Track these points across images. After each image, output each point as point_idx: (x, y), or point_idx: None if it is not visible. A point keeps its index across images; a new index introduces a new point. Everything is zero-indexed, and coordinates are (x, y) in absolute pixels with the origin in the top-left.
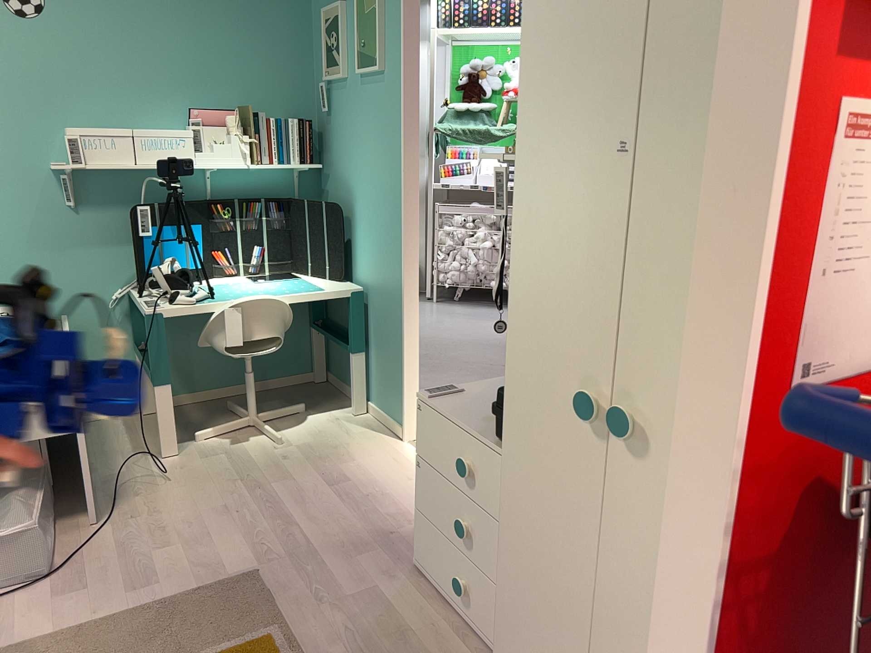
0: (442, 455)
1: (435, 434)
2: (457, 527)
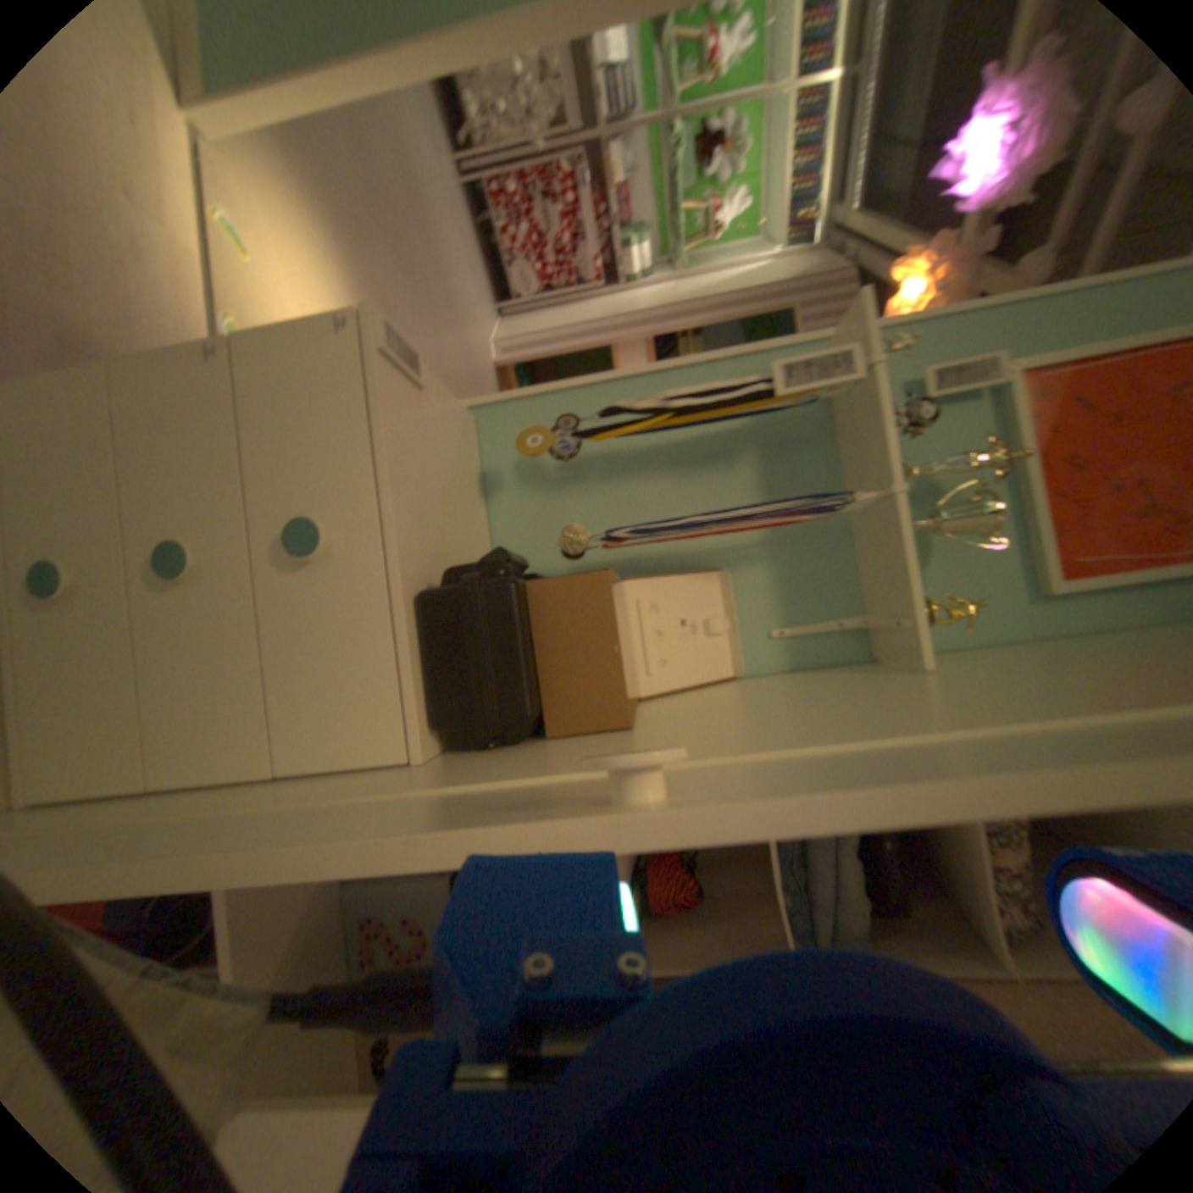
0: (275, 449)
1: (307, 411)
2: (161, 560)
